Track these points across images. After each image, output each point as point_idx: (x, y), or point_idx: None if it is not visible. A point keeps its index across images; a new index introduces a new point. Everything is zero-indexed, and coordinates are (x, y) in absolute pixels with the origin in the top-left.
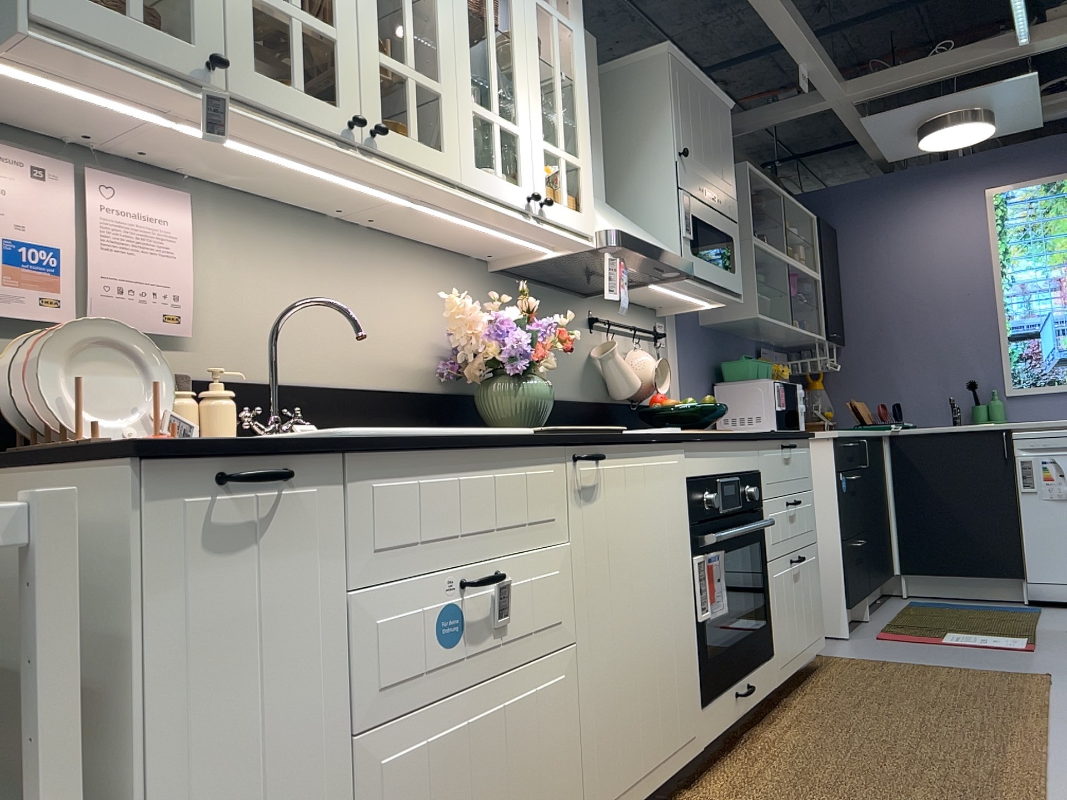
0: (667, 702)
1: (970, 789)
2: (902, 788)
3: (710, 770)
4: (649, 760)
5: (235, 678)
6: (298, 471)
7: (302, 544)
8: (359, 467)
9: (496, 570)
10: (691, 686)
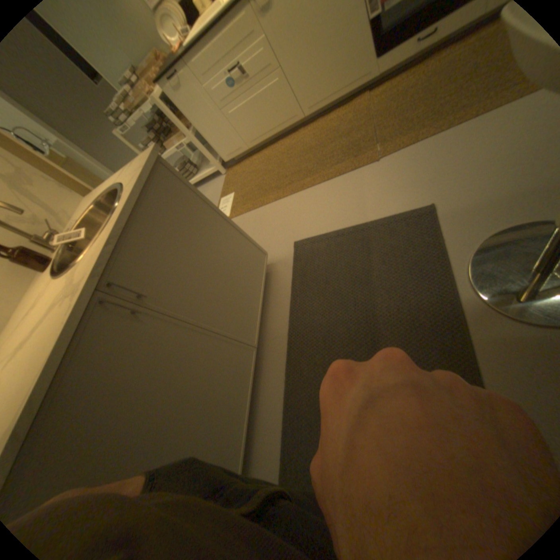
0: (343, 65)
1: (439, 112)
2: (421, 105)
3: (393, 77)
4: (334, 88)
5: (194, 106)
6: (178, 67)
7: (188, 81)
8: (187, 58)
9: (238, 59)
10: (364, 52)
